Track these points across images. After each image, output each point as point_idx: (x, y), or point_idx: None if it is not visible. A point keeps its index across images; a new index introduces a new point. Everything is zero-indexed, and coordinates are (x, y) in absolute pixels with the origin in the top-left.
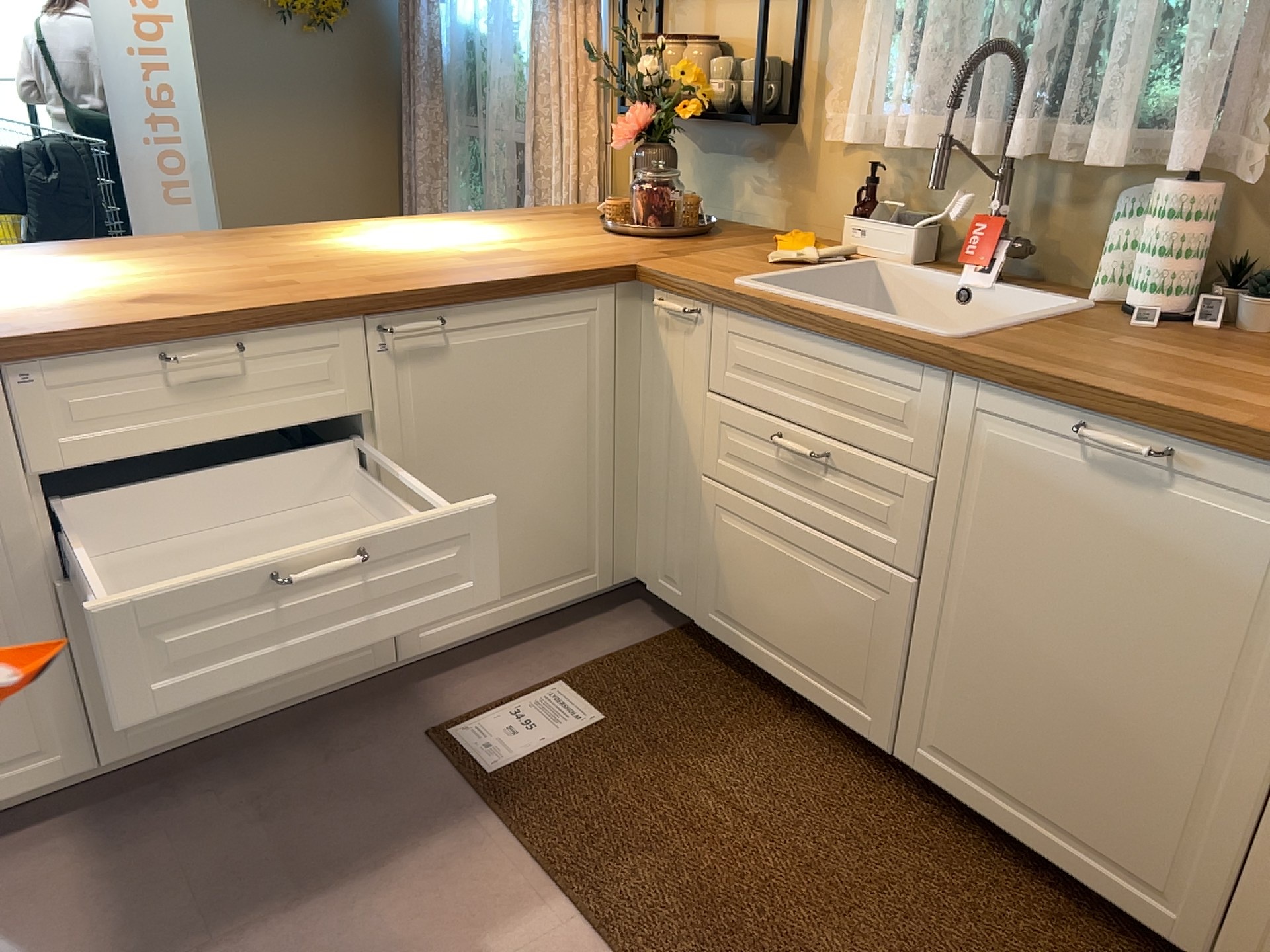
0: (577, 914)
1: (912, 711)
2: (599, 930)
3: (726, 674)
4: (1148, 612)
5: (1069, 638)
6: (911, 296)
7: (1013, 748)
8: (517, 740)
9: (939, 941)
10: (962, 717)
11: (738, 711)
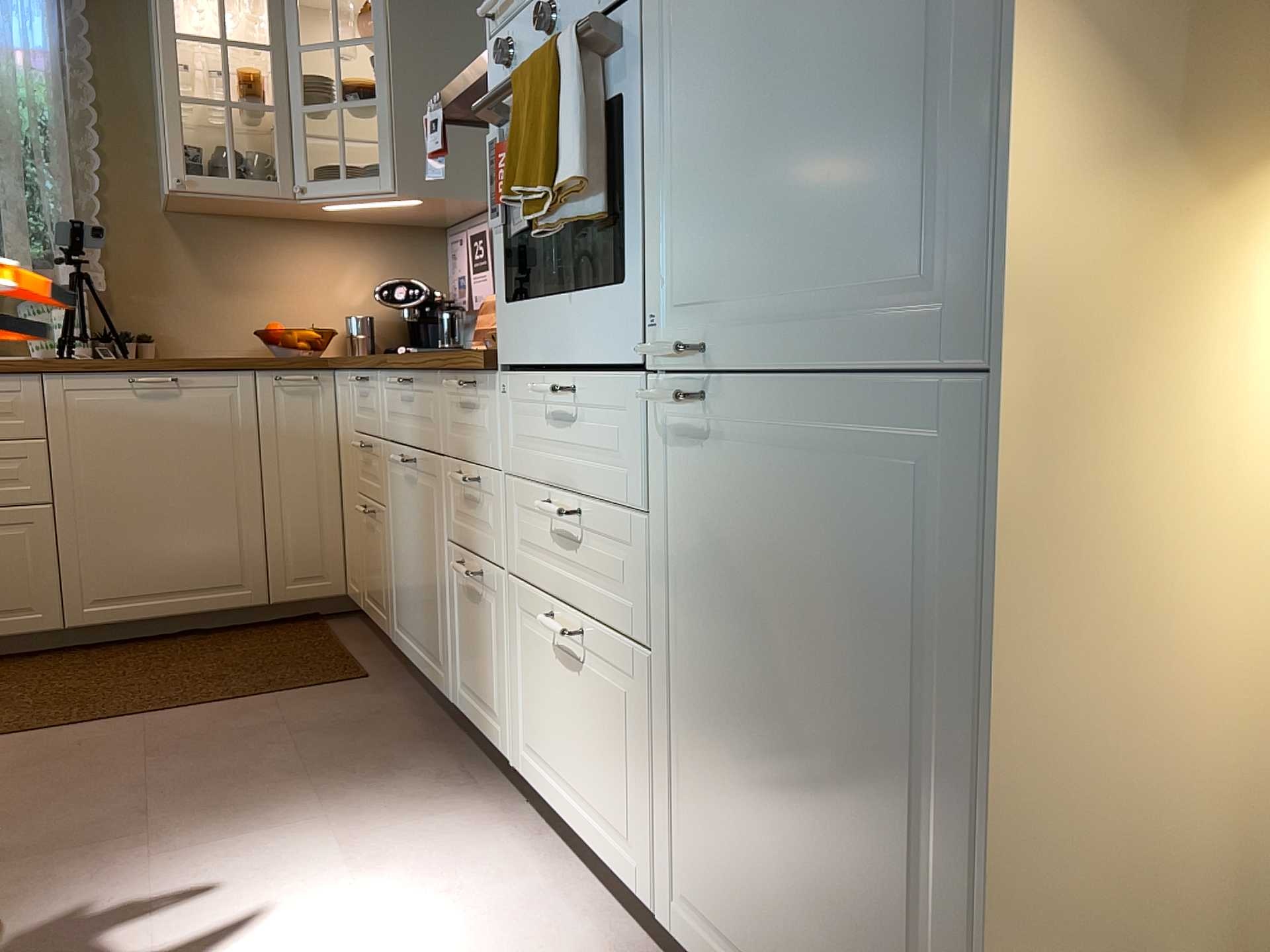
0: None
1: (72, 588)
2: (17, 735)
3: None
4: (189, 454)
5: (156, 487)
6: None
7: (144, 565)
8: None
9: (170, 662)
10: (107, 569)
11: None
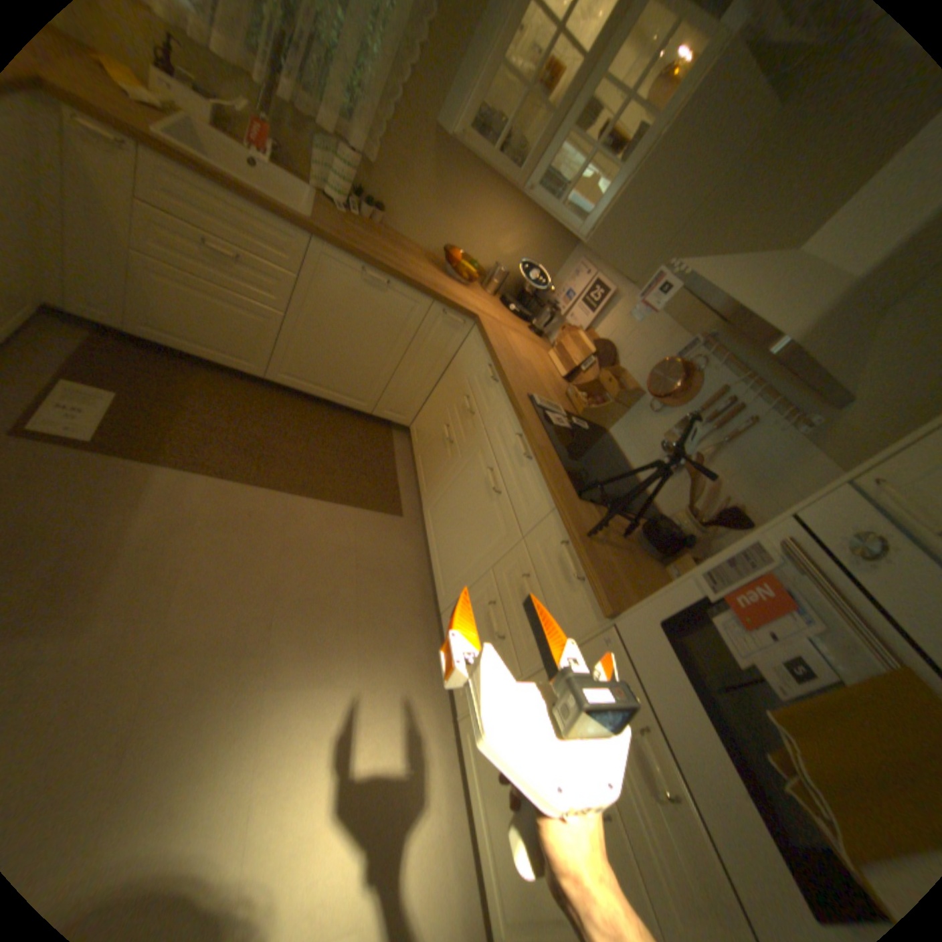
0: (206, 478)
1: (277, 363)
2: (220, 478)
3: (150, 357)
4: (373, 328)
5: (346, 336)
6: (219, 152)
7: (320, 370)
8: (82, 421)
9: (311, 434)
10: (300, 363)
11: (176, 374)
